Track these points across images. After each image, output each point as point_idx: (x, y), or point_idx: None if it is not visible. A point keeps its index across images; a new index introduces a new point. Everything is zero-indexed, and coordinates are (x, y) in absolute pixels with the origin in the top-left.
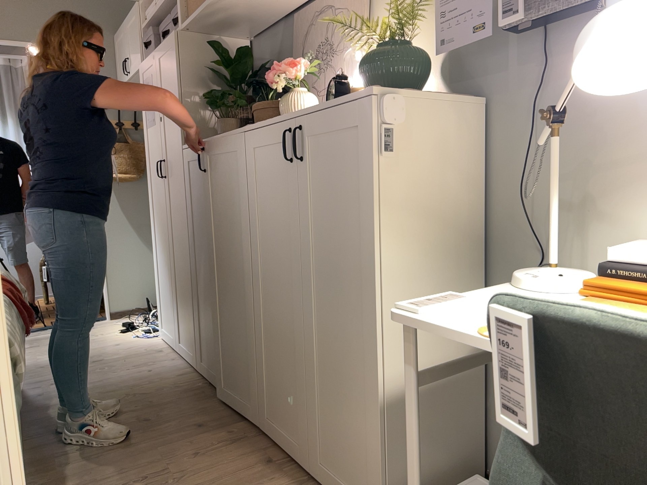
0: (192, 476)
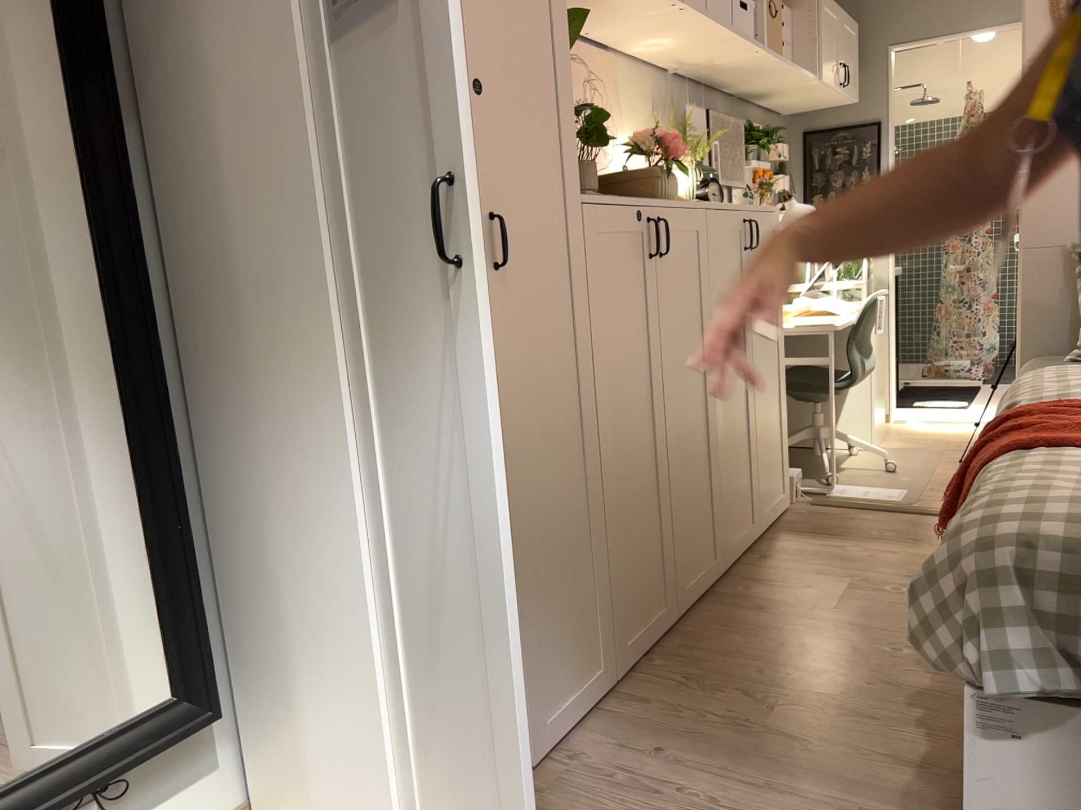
0: (833, 577)
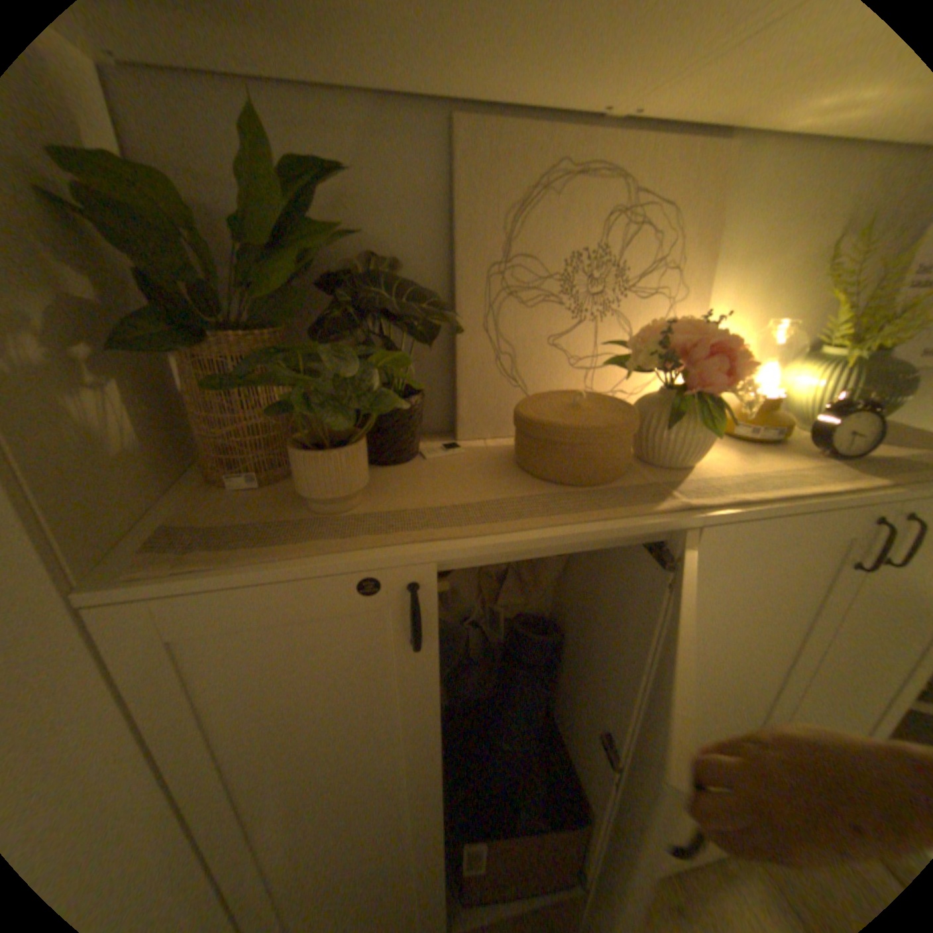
0: None
